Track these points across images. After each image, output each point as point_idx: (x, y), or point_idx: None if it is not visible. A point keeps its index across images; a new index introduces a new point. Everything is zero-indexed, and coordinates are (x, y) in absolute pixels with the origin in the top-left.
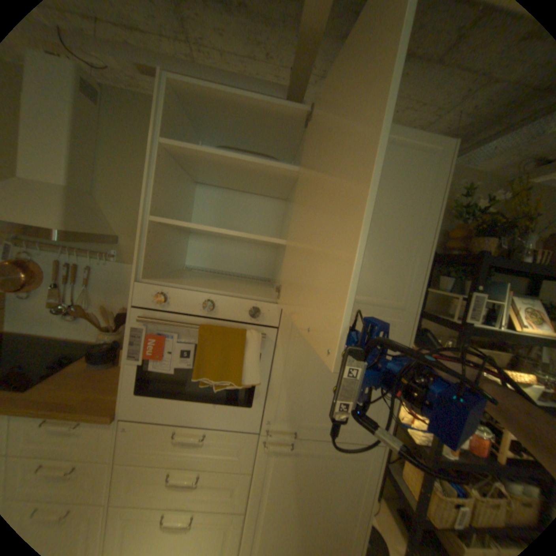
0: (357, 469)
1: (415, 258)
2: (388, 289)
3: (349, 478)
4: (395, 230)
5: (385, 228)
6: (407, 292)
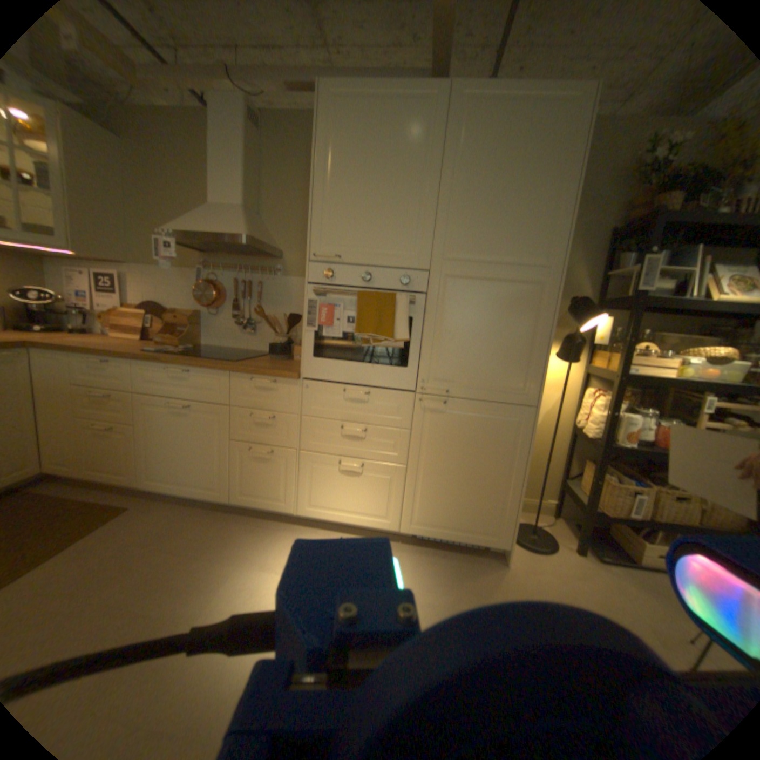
0: (508, 427)
1: (557, 213)
2: (531, 247)
3: (500, 436)
4: (534, 187)
5: (524, 186)
6: (551, 248)
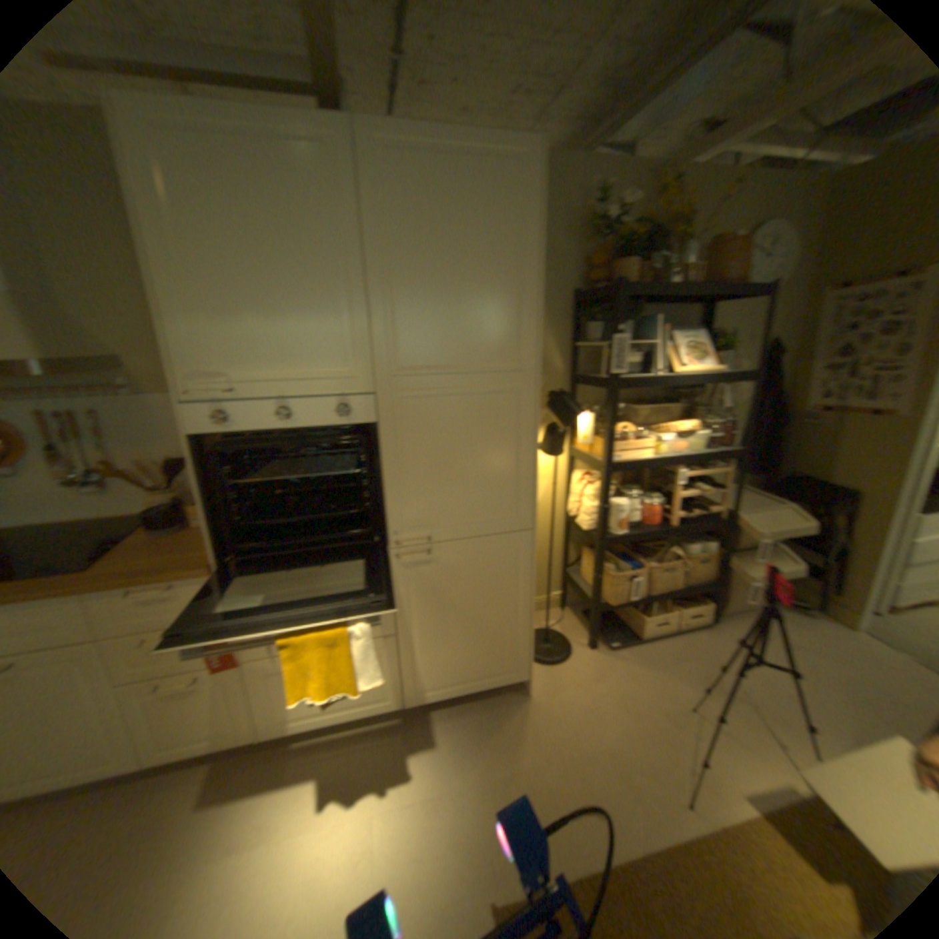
0: (507, 559)
1: (522, 305)
2: (499, 350)
3: (500, 570)
4: (491, 273)
5: (479, 273)
6: (522, 349)
